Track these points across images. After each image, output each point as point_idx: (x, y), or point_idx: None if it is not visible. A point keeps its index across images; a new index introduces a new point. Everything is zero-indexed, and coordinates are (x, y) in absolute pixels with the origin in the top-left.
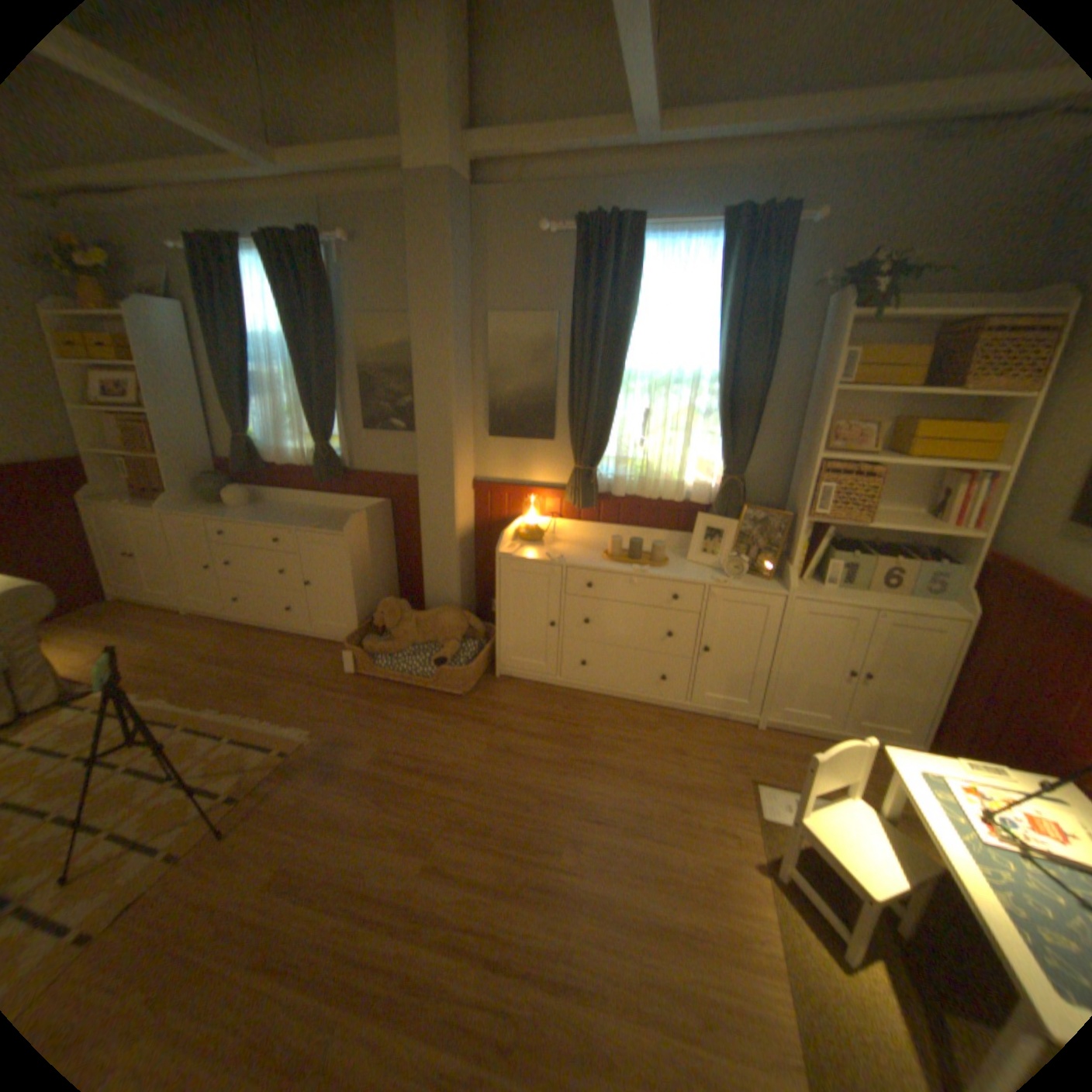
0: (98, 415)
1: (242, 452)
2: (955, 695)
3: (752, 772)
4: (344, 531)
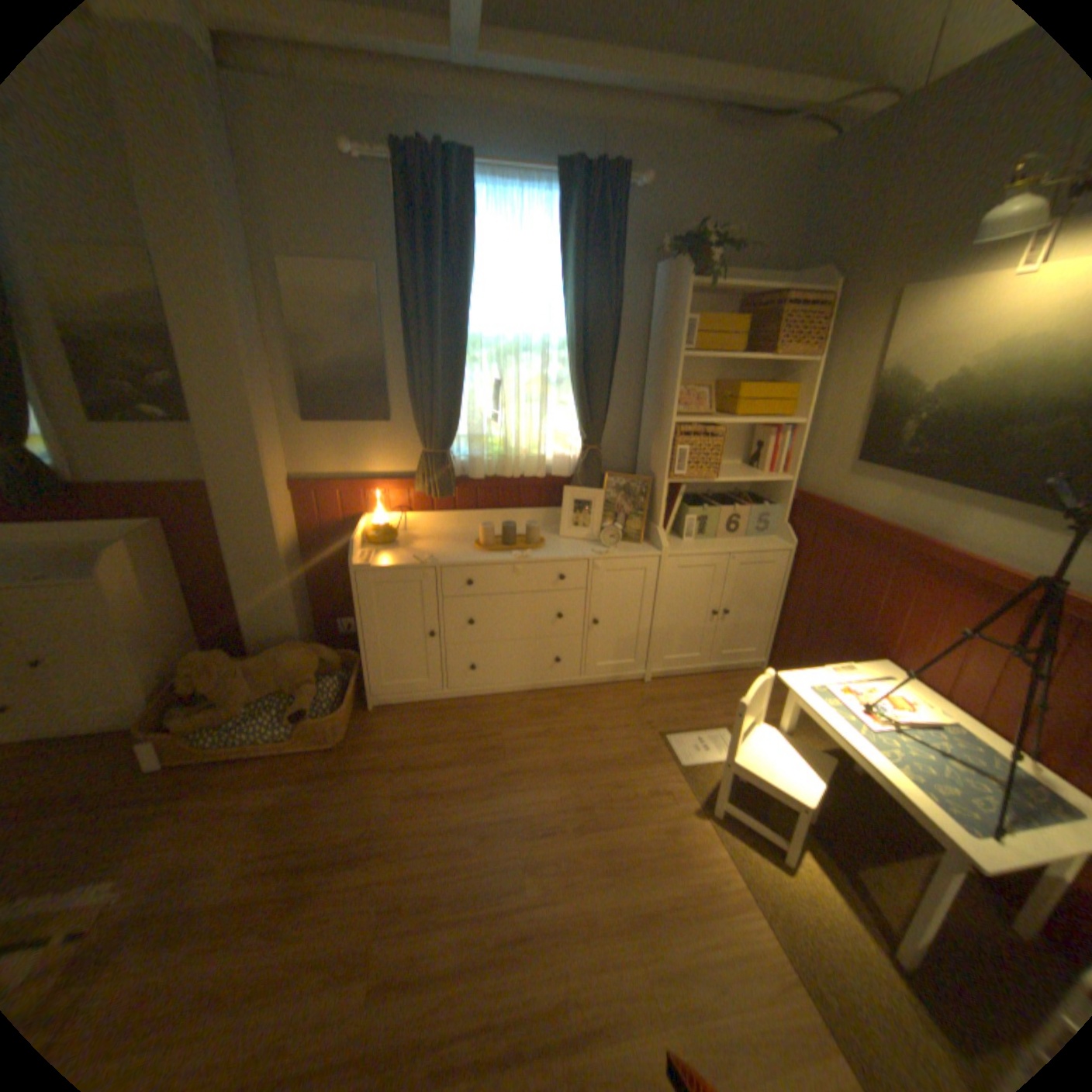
0: None
1: None
2: (783, 611)
3: (655, 725)
4: (93, 576)
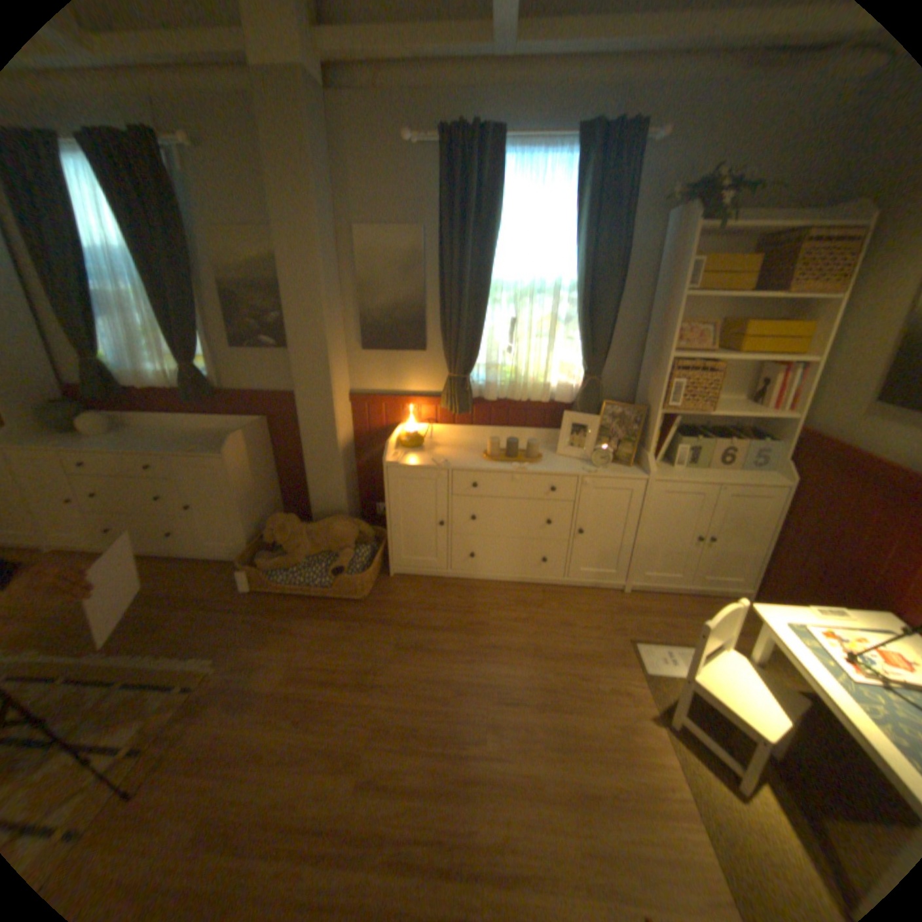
0: None
1: (94, 377)
2: (778, 547)
3: (628, 633)
4: (221, 453)
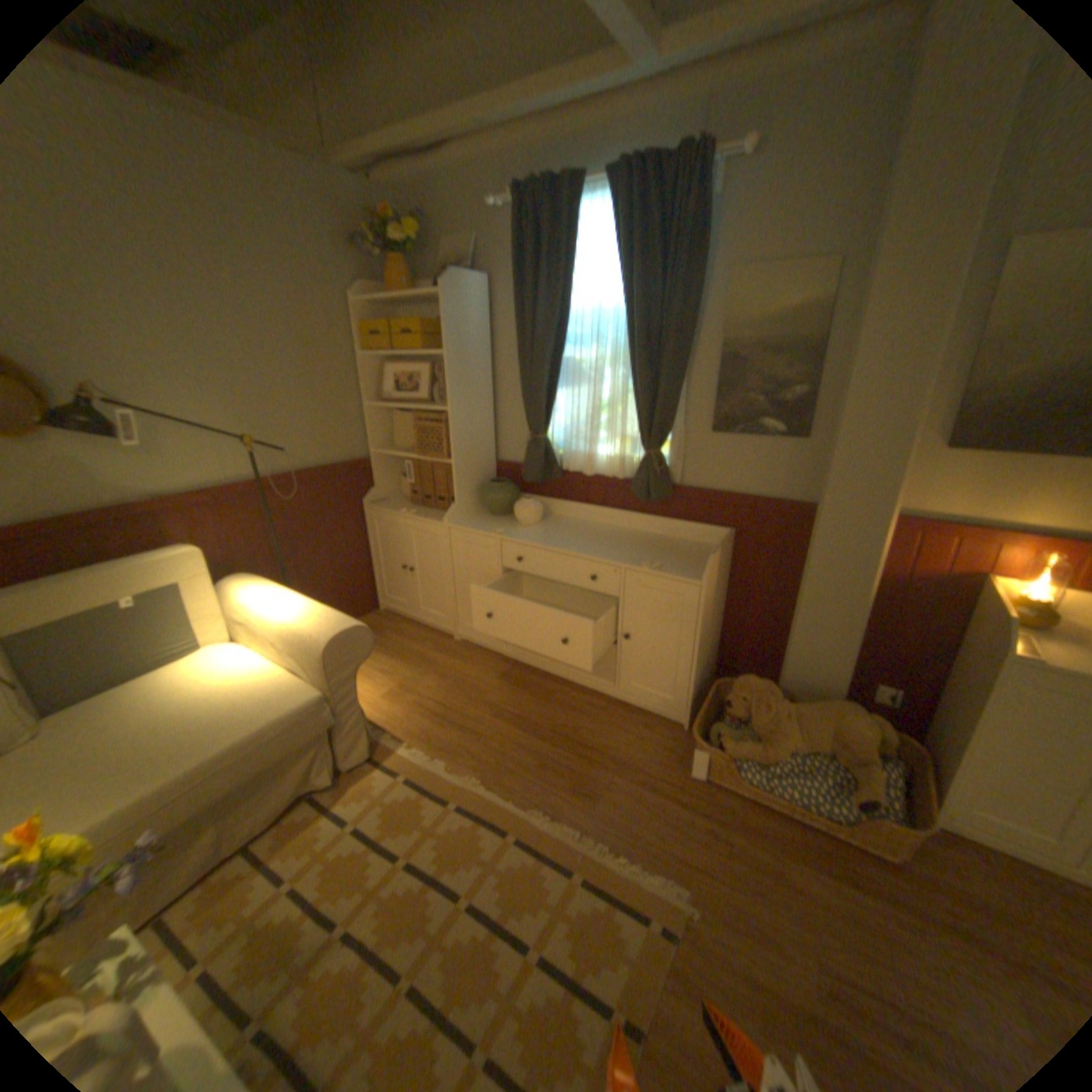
0: (389, 410)
1: (543, 457)
2: None
3: None
4: (697, 576)
